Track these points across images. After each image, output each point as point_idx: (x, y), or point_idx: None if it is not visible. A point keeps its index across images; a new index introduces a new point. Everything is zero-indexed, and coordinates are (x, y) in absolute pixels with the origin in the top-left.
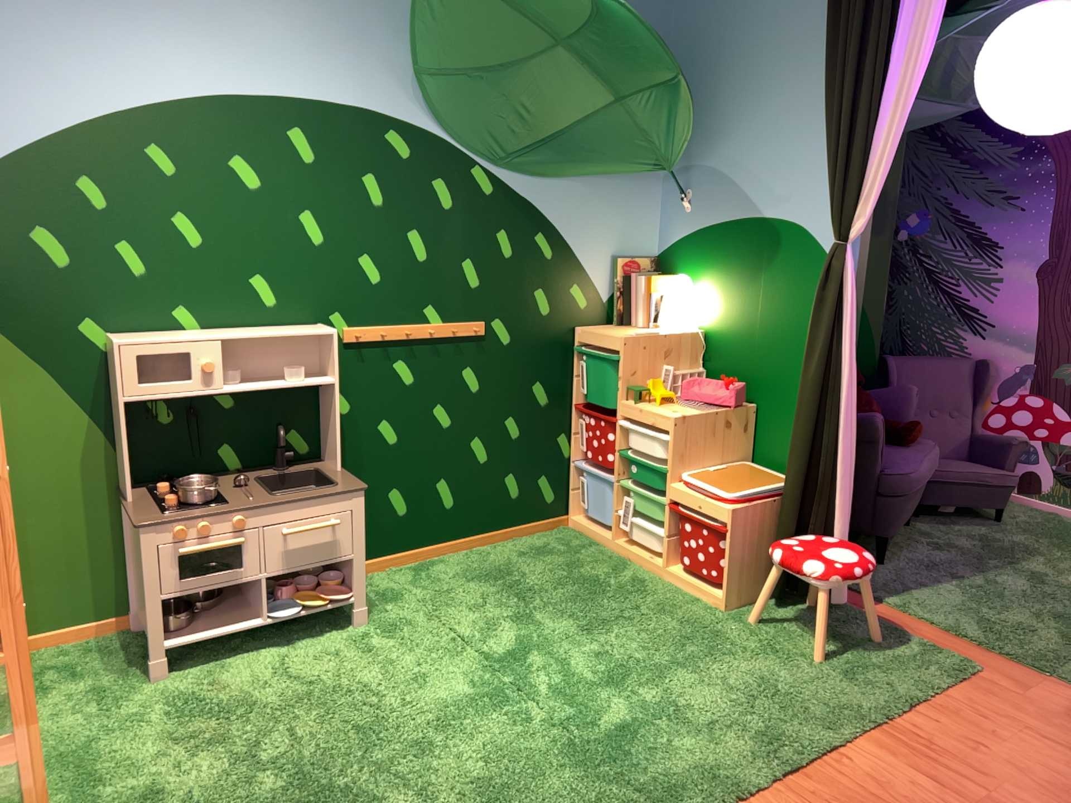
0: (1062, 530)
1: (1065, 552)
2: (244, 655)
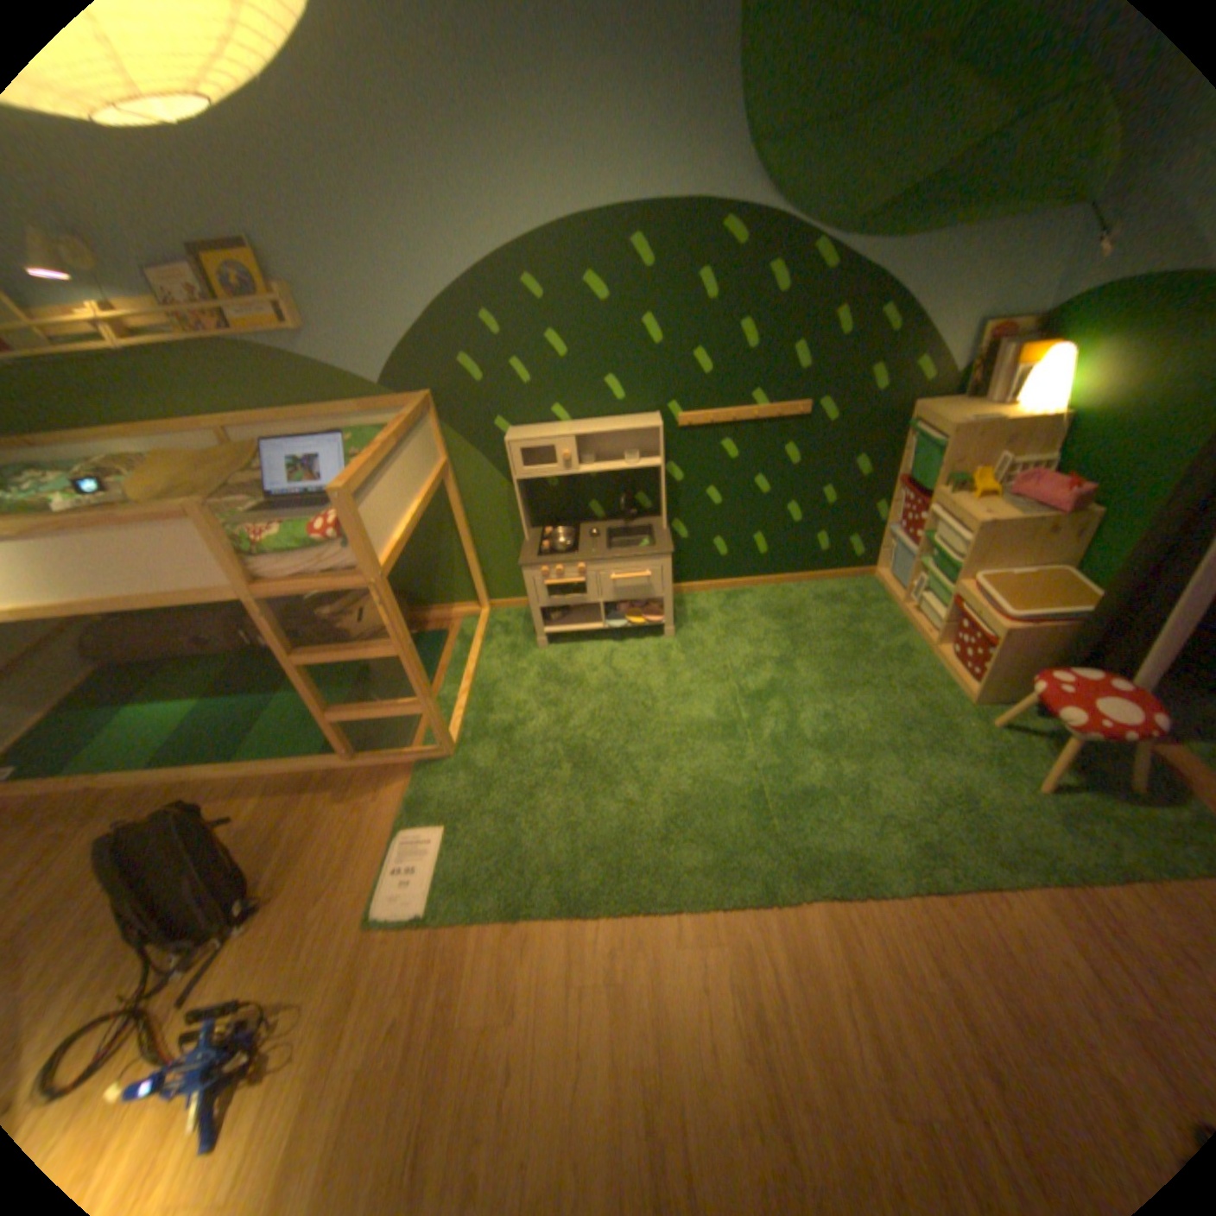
0: None
1: None
2: (591, 644)
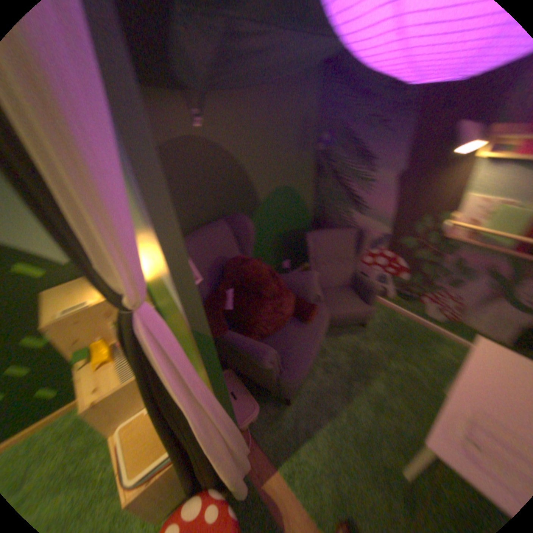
0: (398, 332)
1: (398, 364)
2: None
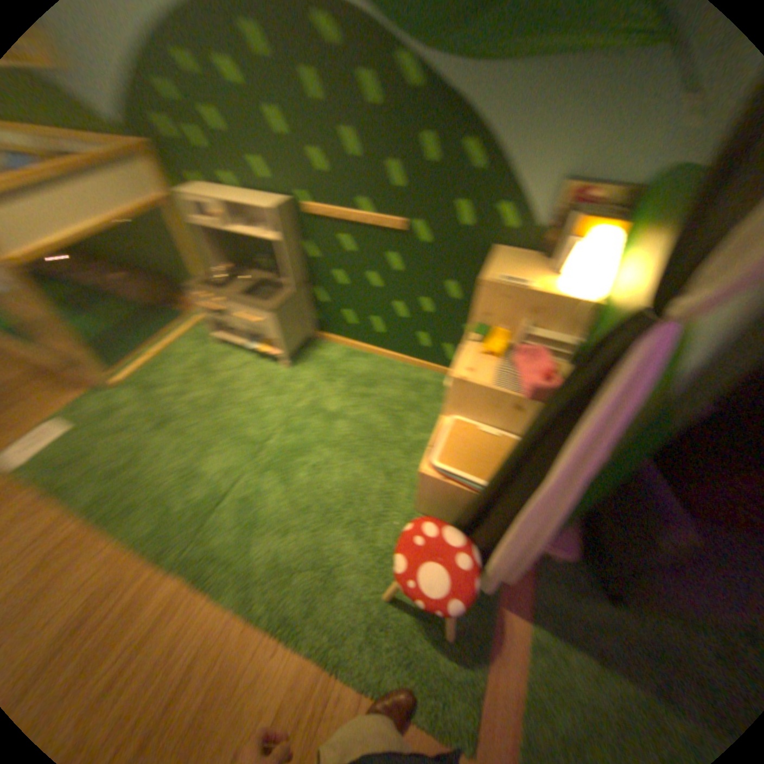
0: None
1: None
2: (240, 354)
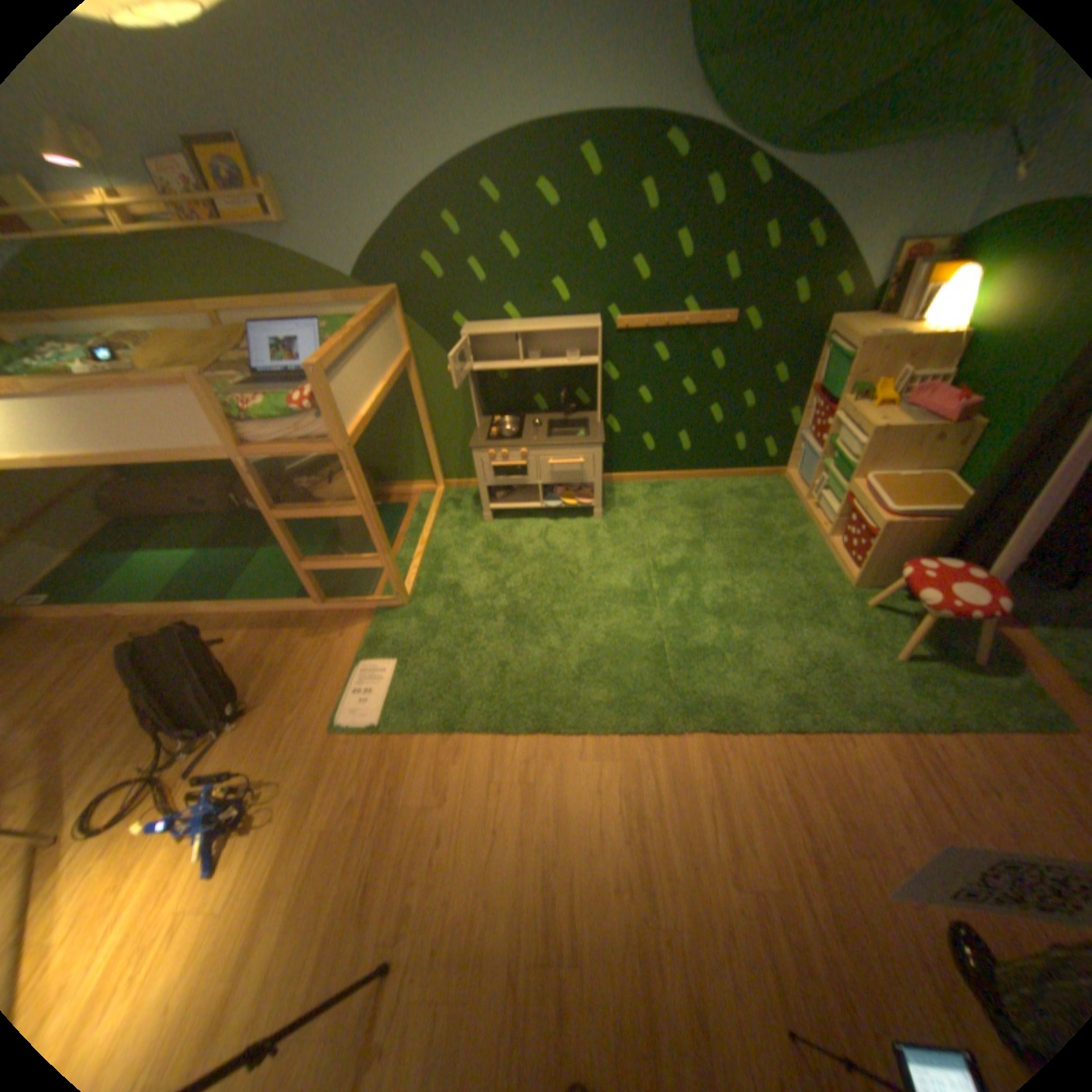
0: None
1: None
2: (530, 521)
